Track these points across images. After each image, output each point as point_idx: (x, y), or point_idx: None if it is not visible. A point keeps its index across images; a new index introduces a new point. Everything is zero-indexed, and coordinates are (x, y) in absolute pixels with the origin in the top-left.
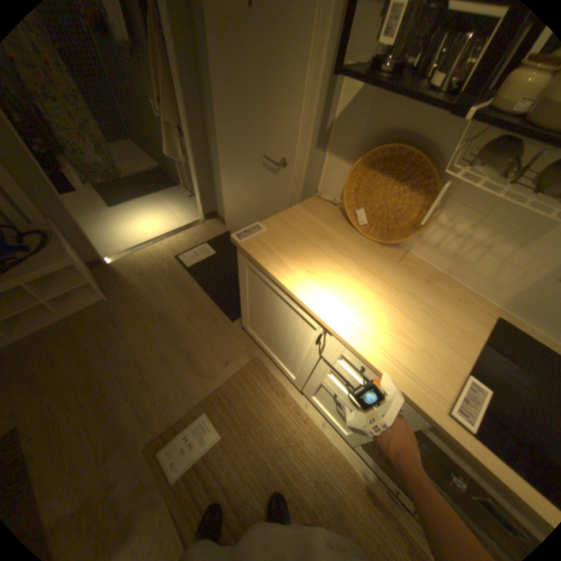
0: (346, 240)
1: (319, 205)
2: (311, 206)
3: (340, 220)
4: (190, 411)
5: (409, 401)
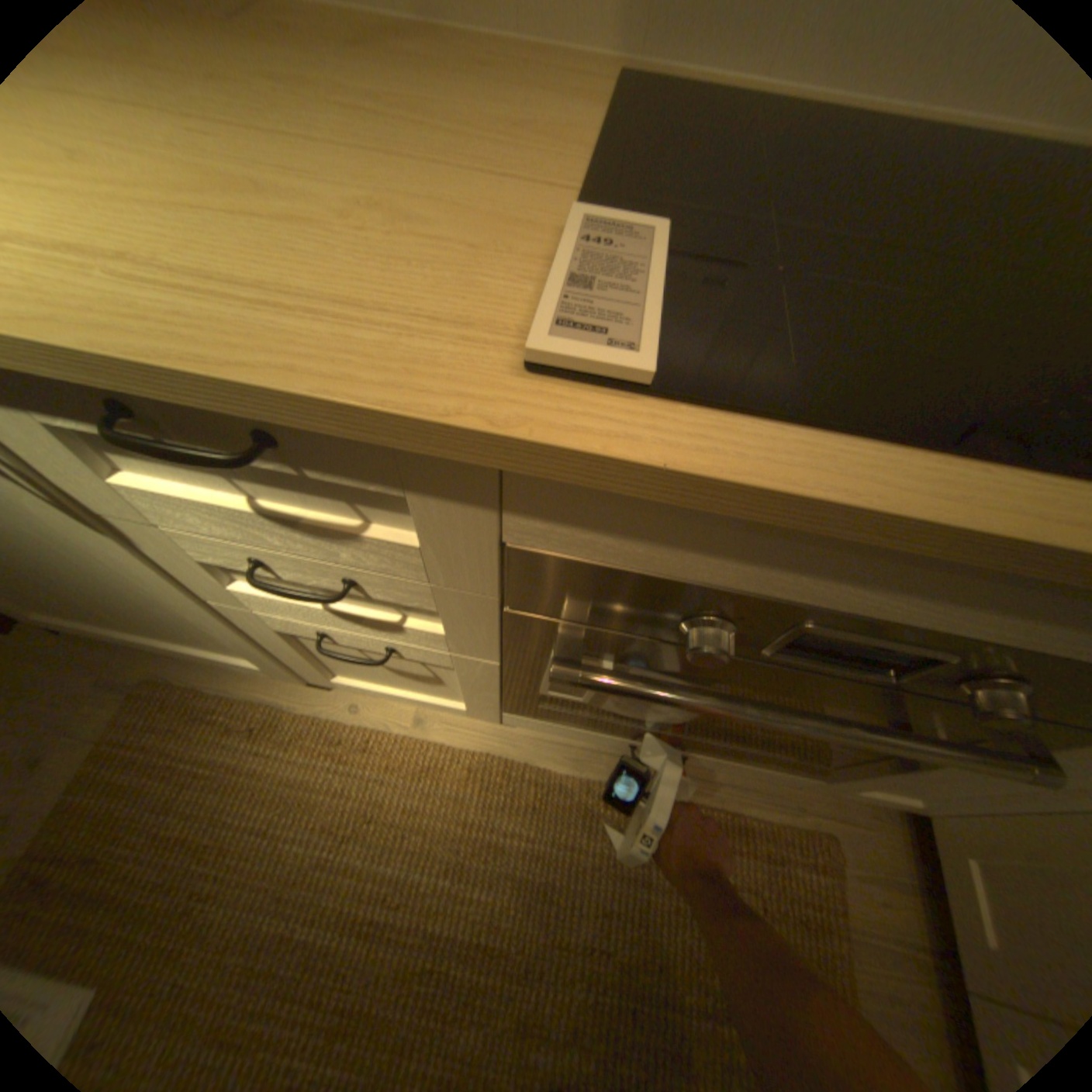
0: None
1: None
2: None
3: None
4: None
5: (321, 410)
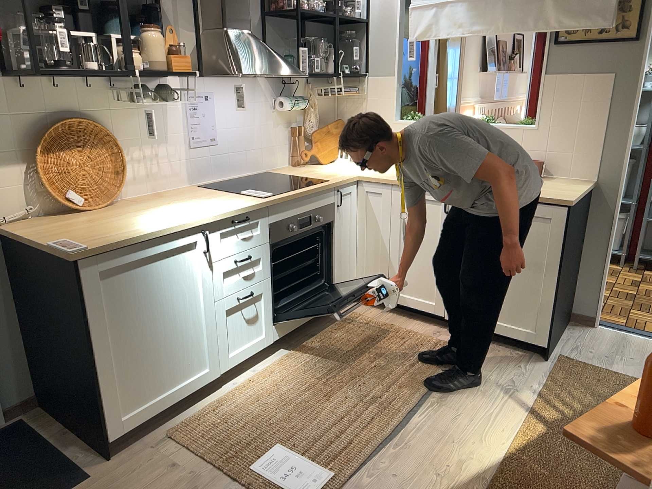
0: (99, 215)
1: (23, 225)
2: (23, 228)
3: (61, 218)
4: (247, 486)
5: (256, 207)
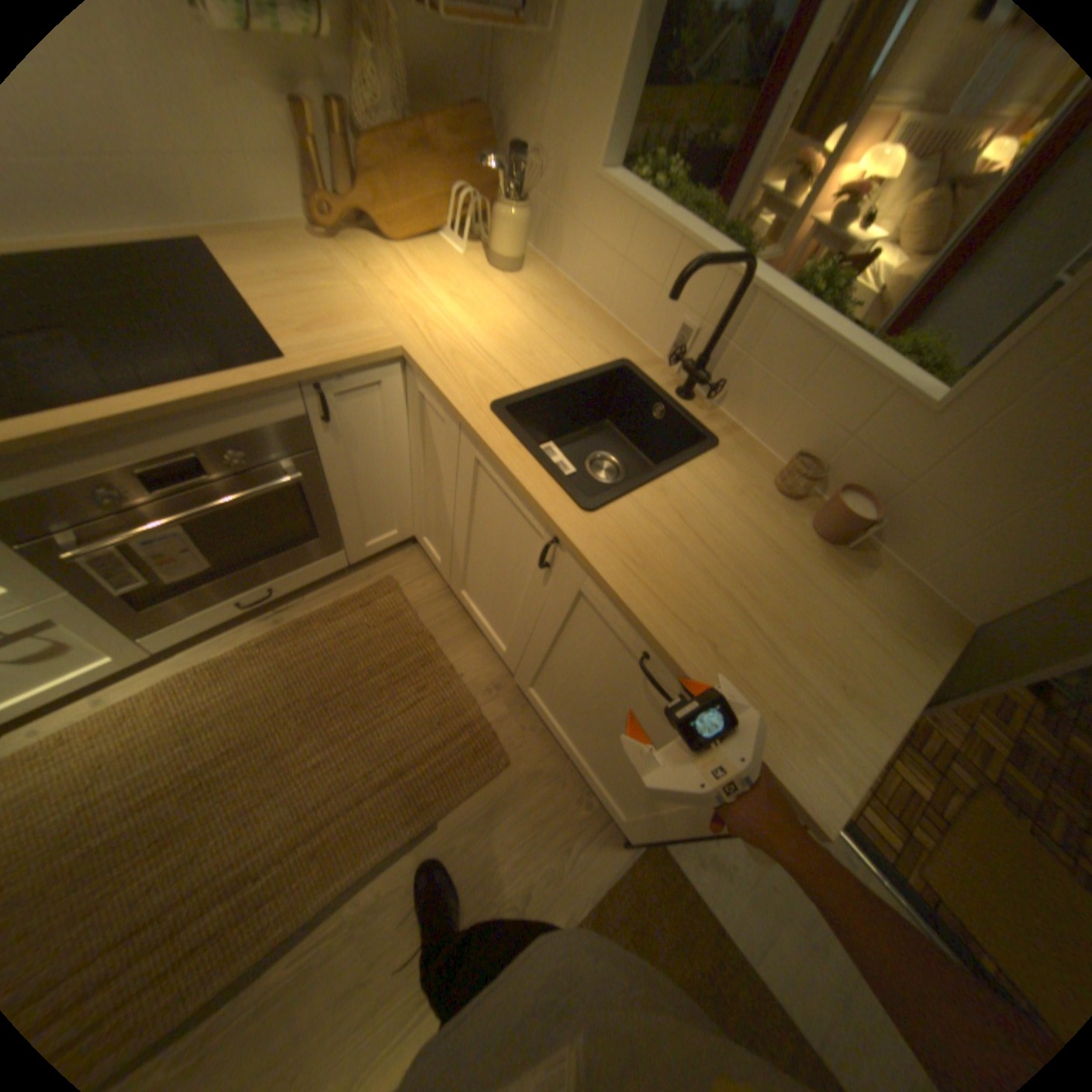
0: None
1: None
2: None
3: None
4: None
5: None
